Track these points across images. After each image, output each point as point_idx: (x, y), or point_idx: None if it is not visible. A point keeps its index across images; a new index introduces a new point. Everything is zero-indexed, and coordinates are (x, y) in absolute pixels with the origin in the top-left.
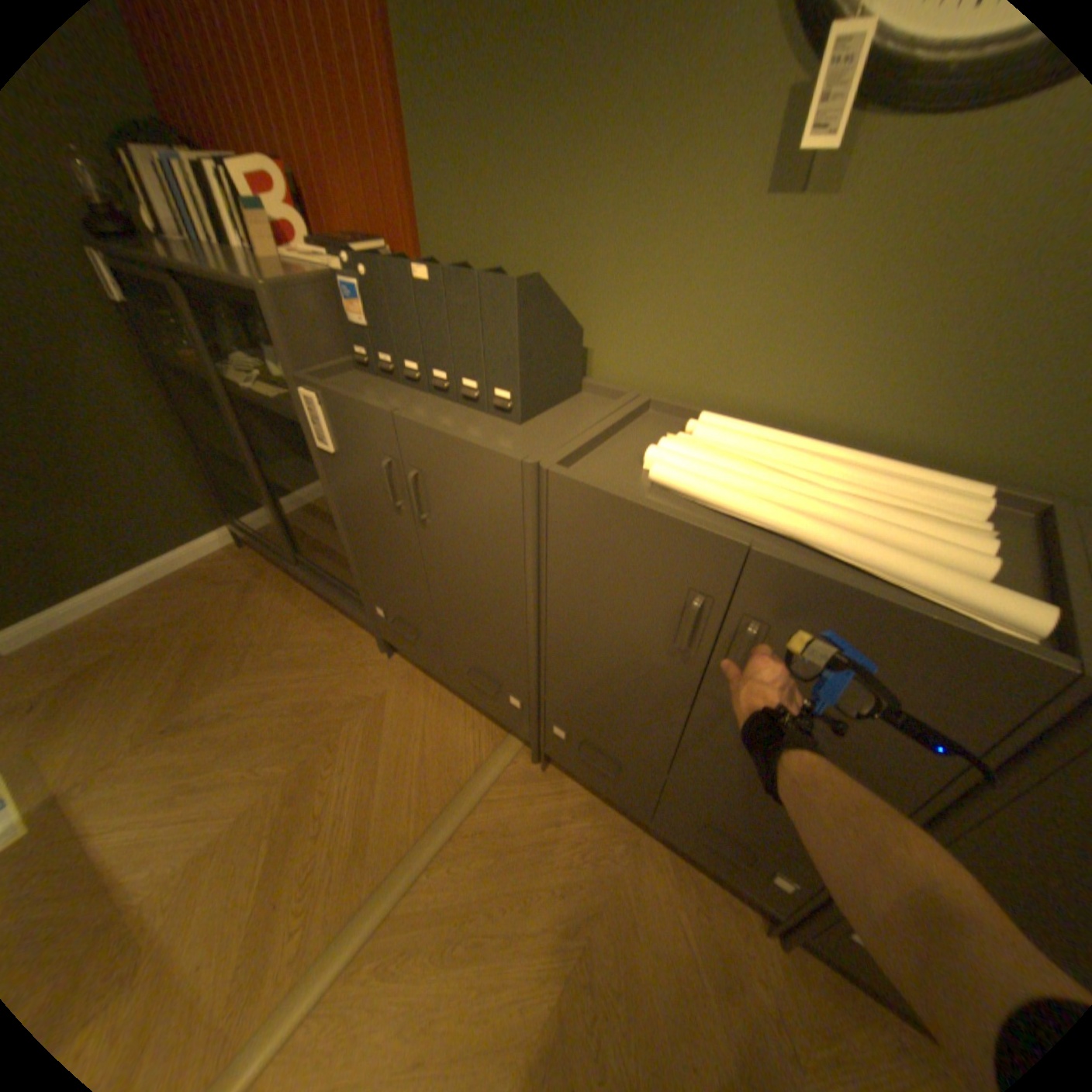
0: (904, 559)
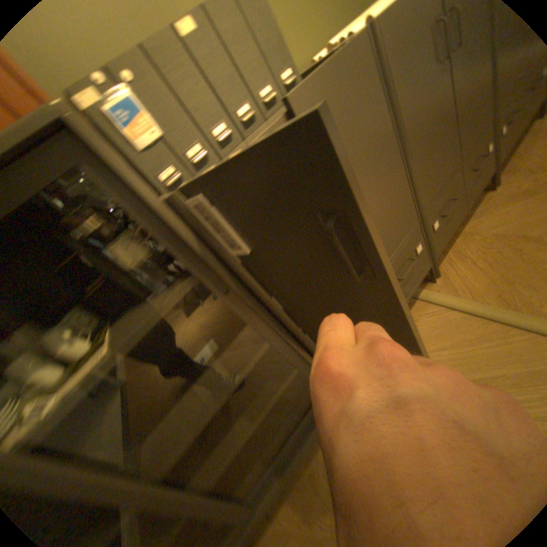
0: None
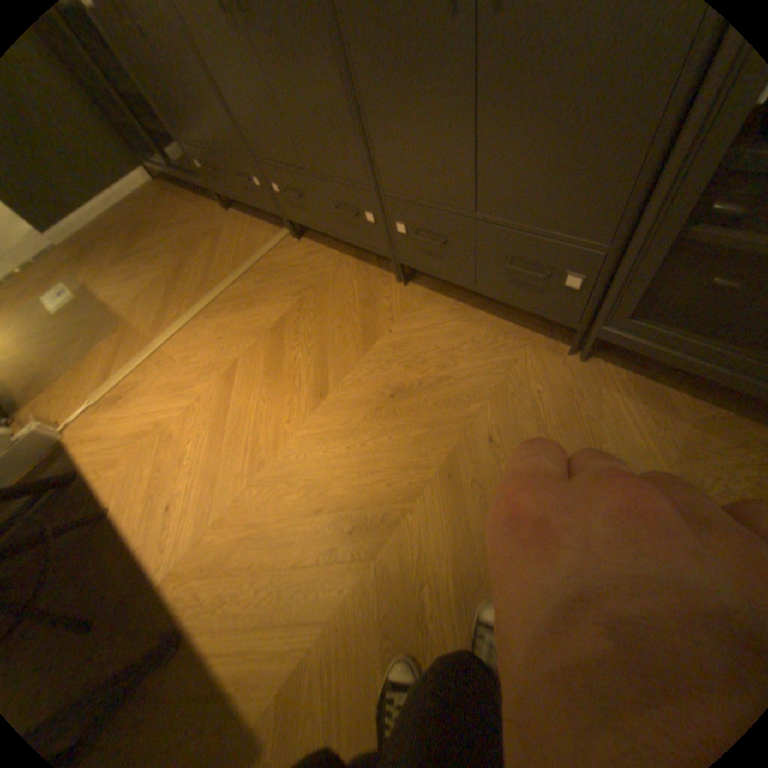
0: None
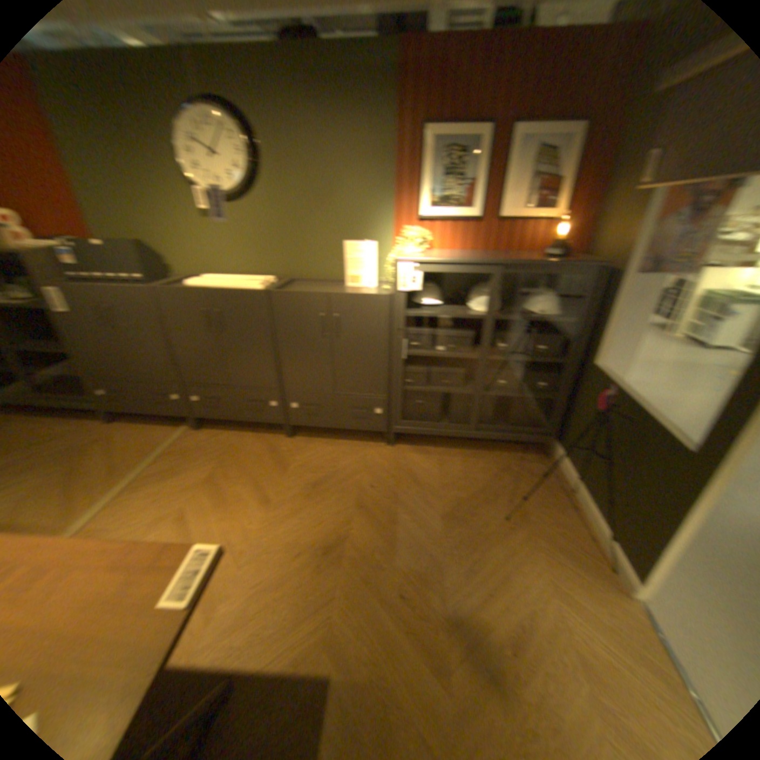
0: (241, 284)
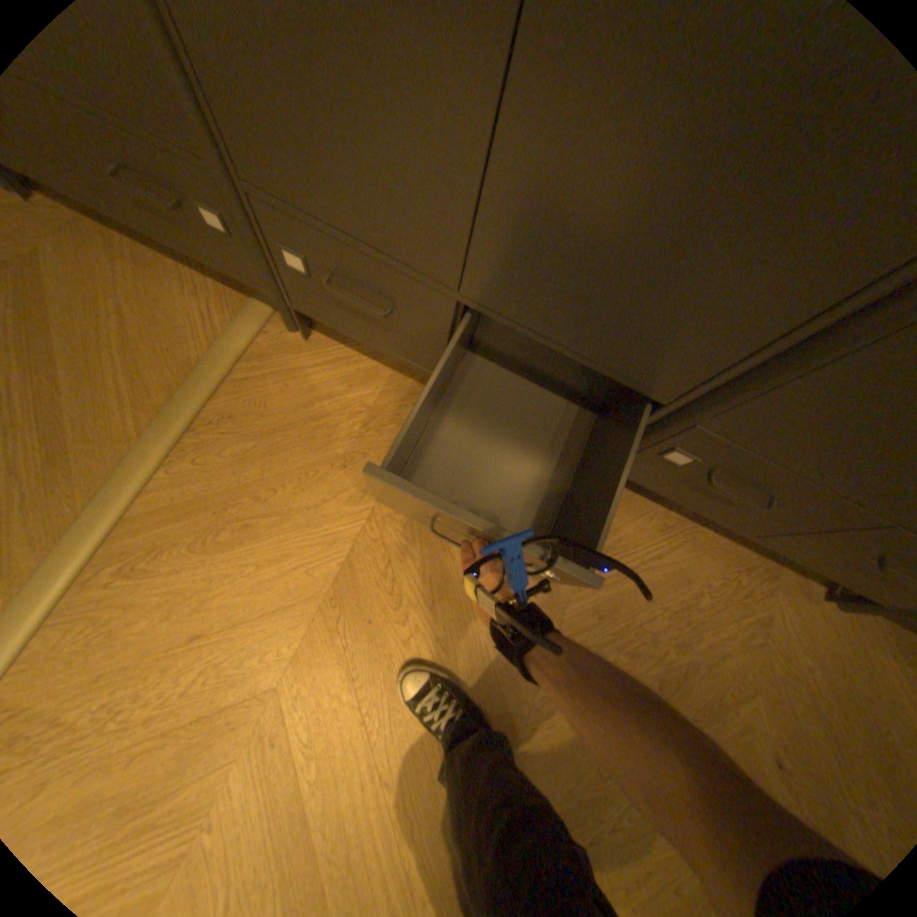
0: None
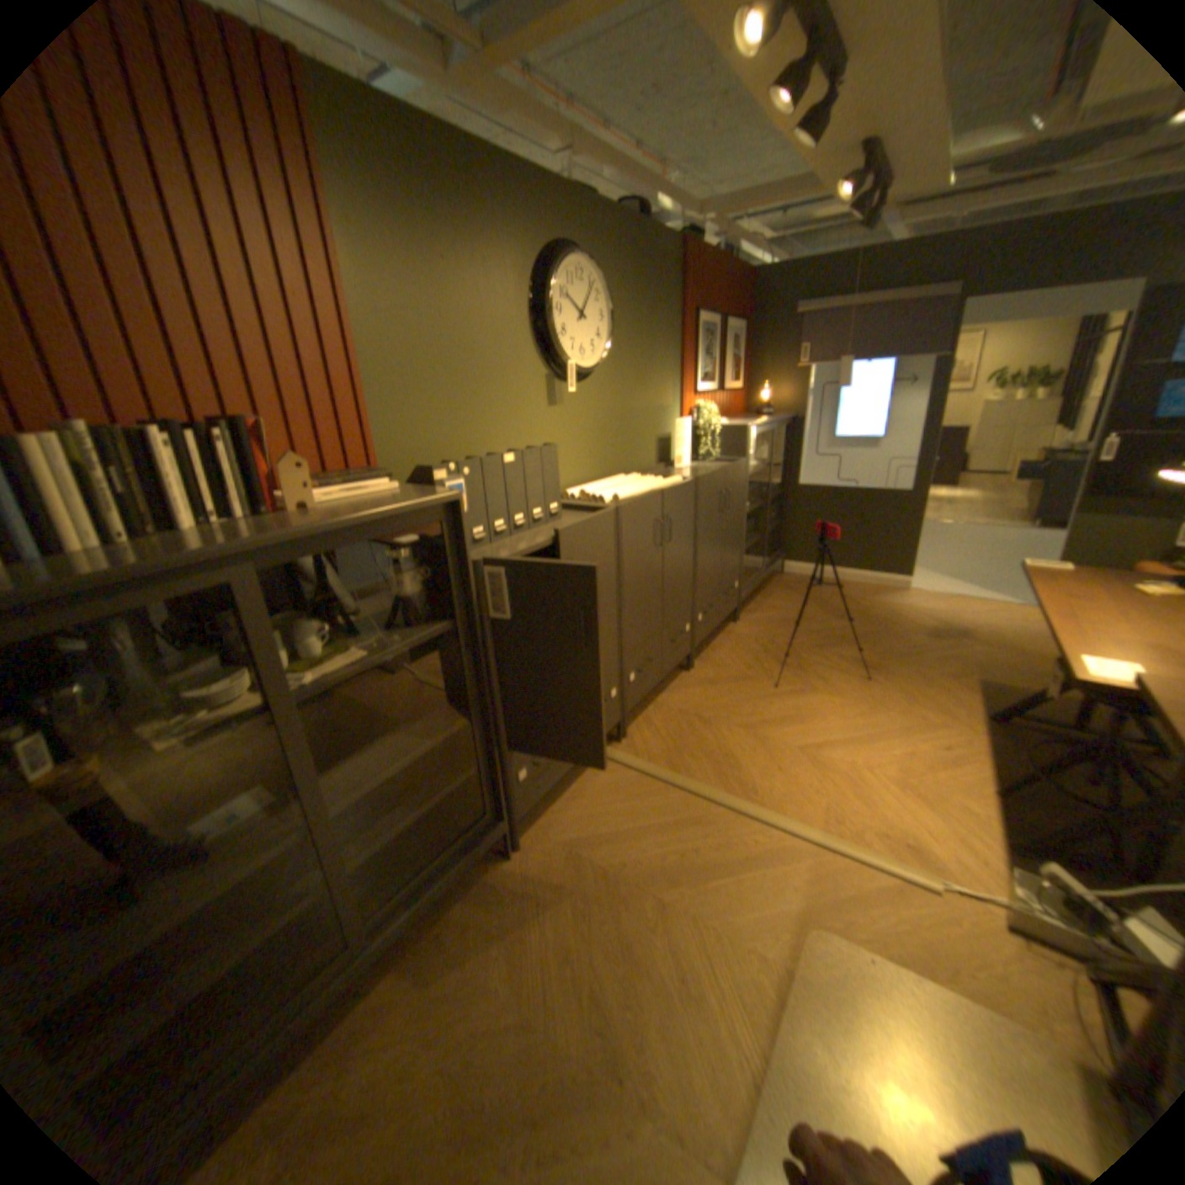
0: (664, 482)
